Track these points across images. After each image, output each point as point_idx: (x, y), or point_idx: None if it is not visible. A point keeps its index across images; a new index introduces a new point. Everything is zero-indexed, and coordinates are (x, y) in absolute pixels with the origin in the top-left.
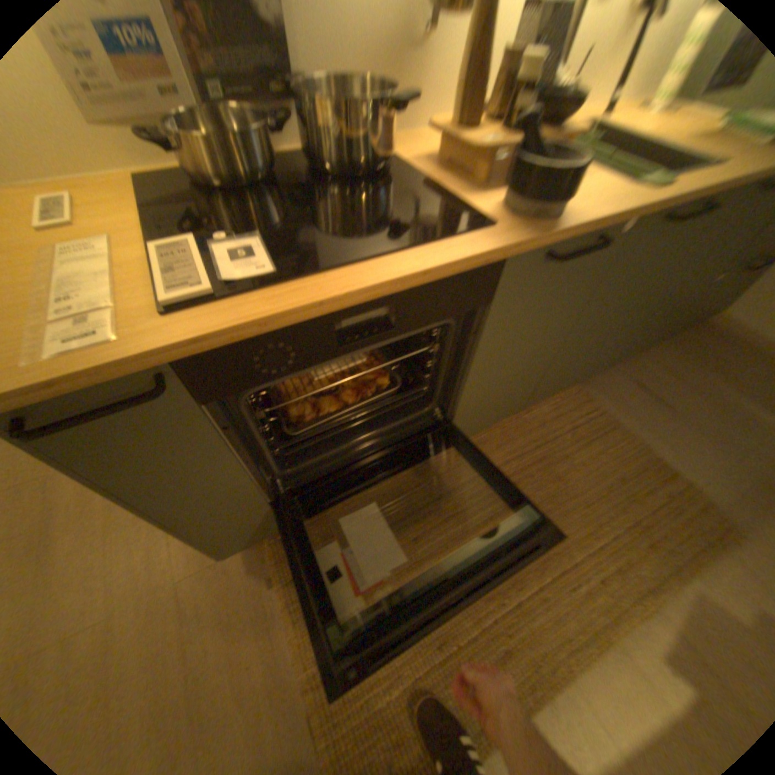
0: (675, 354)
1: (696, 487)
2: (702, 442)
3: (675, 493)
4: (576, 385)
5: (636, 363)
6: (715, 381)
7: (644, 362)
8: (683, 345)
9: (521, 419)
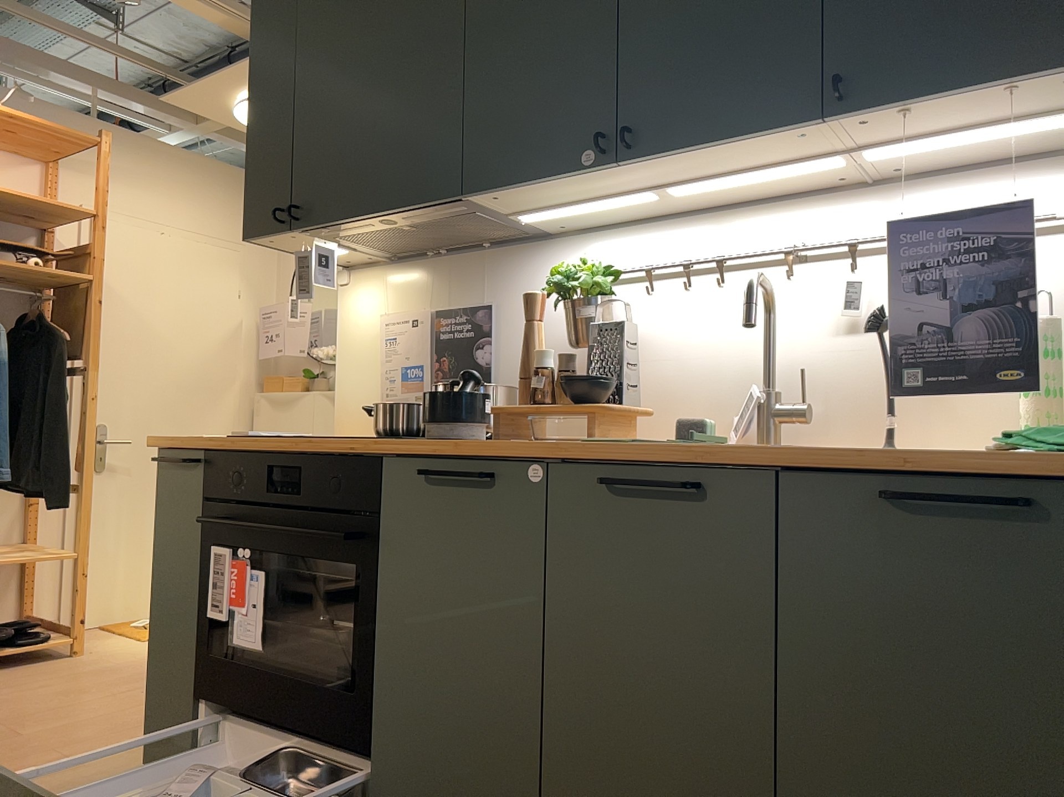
0: None
1: None
2: None
3: None
4: None
5: None
6: None
7: None
8: None
9: None
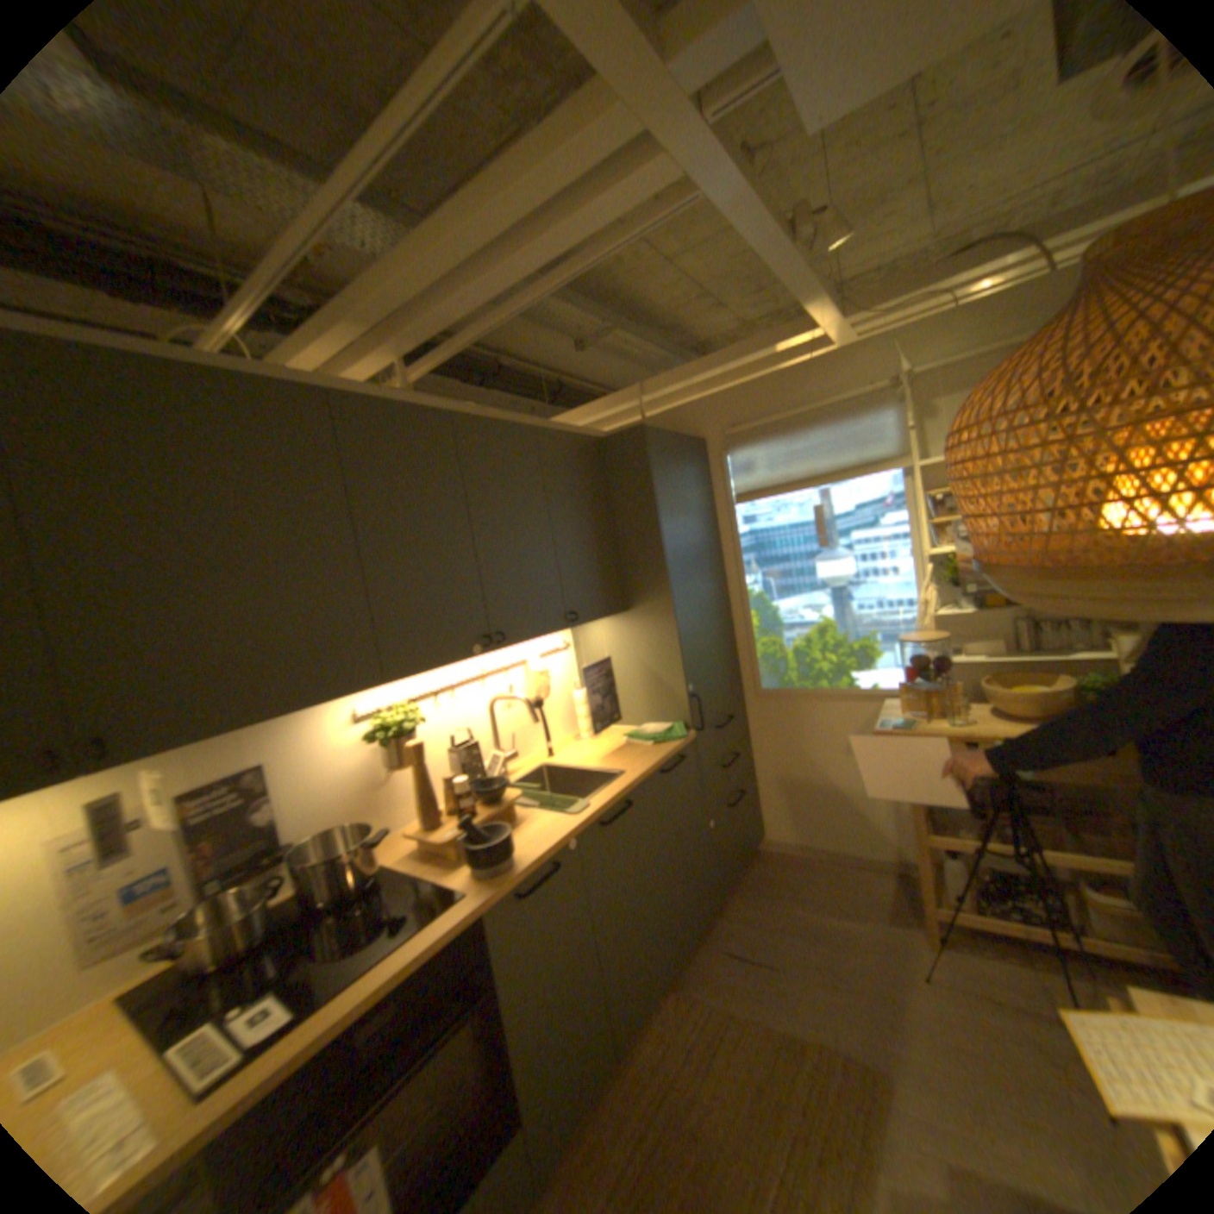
0: (748, 905)
1: (824, 1050)
2: (809, 991)
3: (810, 1072)
4: (669, 998)
5: (718, 935)
6: (792, 914)
7: (724, 929)
8: (750, 890)
9: (625, 1083)
